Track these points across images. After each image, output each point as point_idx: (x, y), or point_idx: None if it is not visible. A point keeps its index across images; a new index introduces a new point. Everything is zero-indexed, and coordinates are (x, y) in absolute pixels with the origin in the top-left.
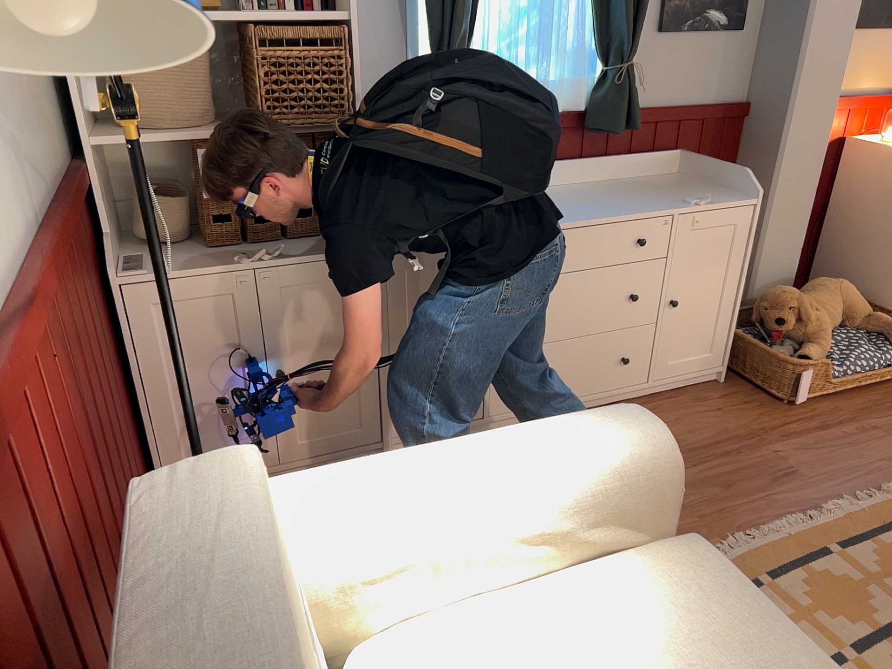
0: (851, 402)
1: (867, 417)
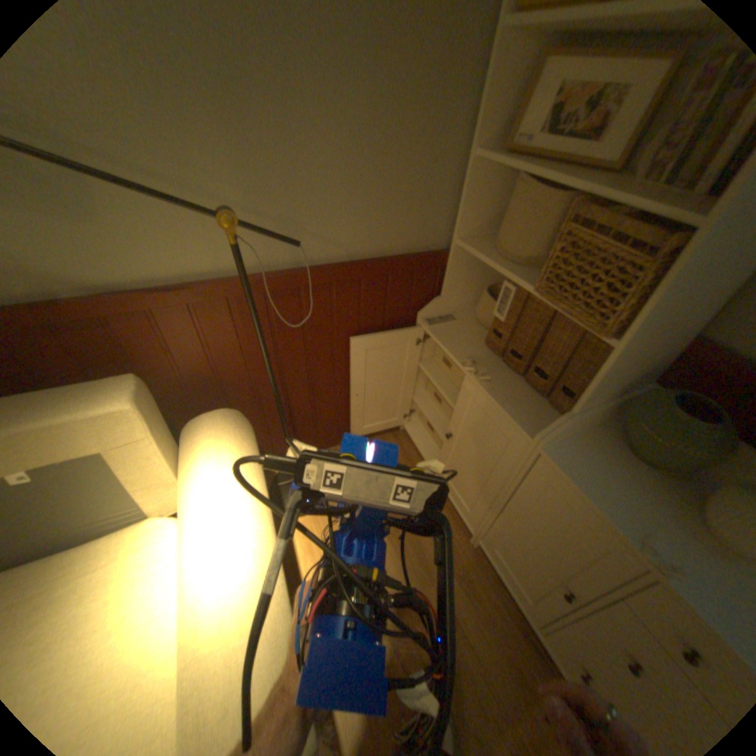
0: None
1: None
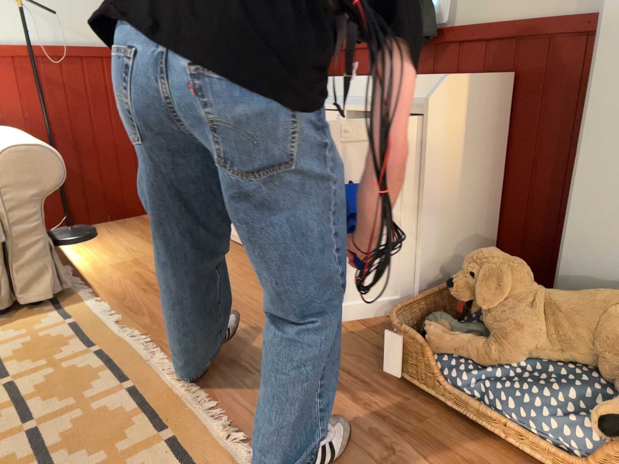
0: (458, 435)
1: (417, 445)
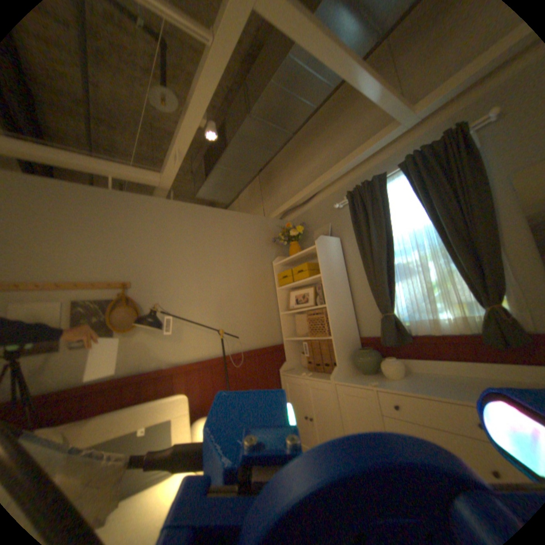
0: None
1: None
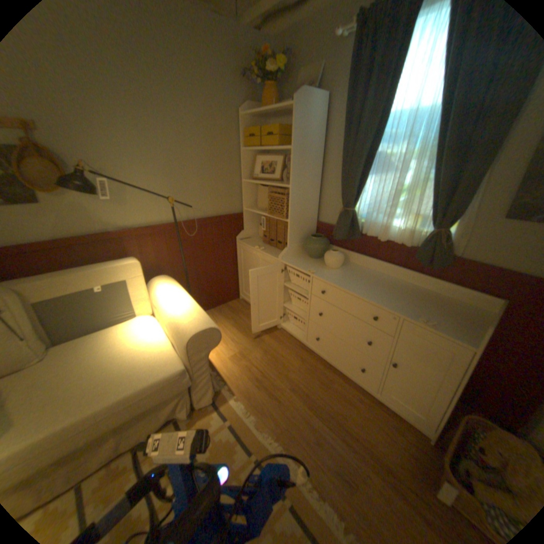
0: None
1: None
